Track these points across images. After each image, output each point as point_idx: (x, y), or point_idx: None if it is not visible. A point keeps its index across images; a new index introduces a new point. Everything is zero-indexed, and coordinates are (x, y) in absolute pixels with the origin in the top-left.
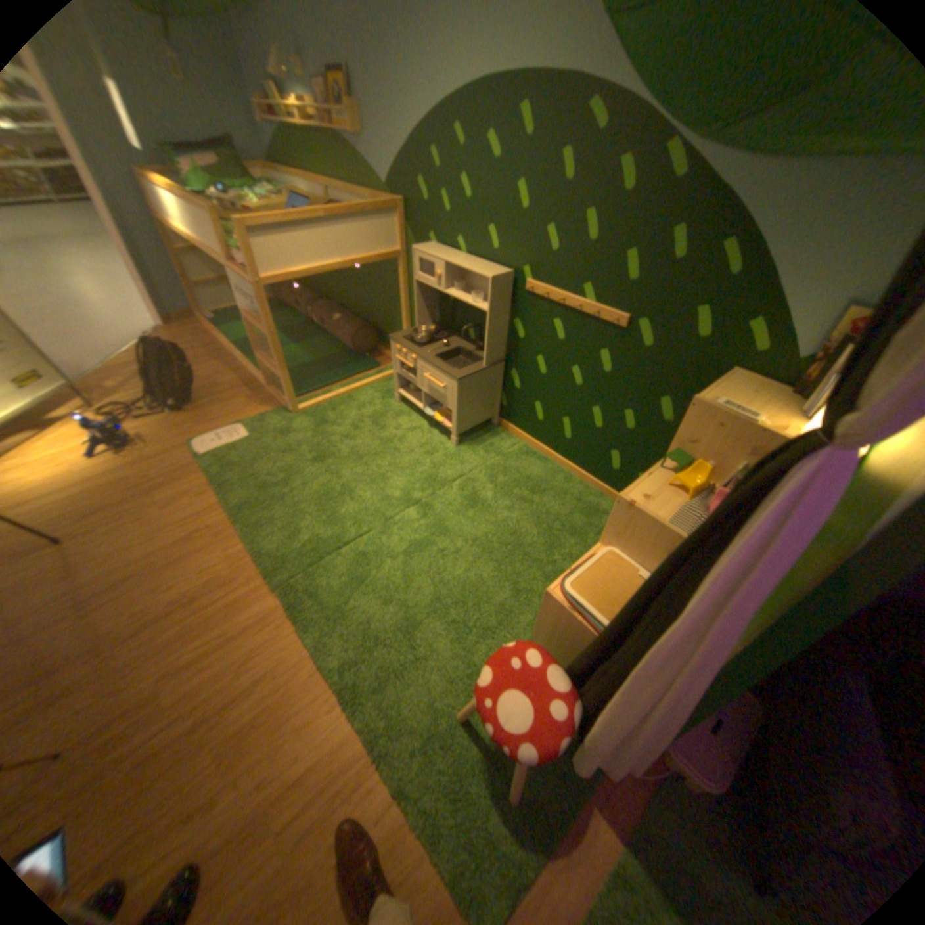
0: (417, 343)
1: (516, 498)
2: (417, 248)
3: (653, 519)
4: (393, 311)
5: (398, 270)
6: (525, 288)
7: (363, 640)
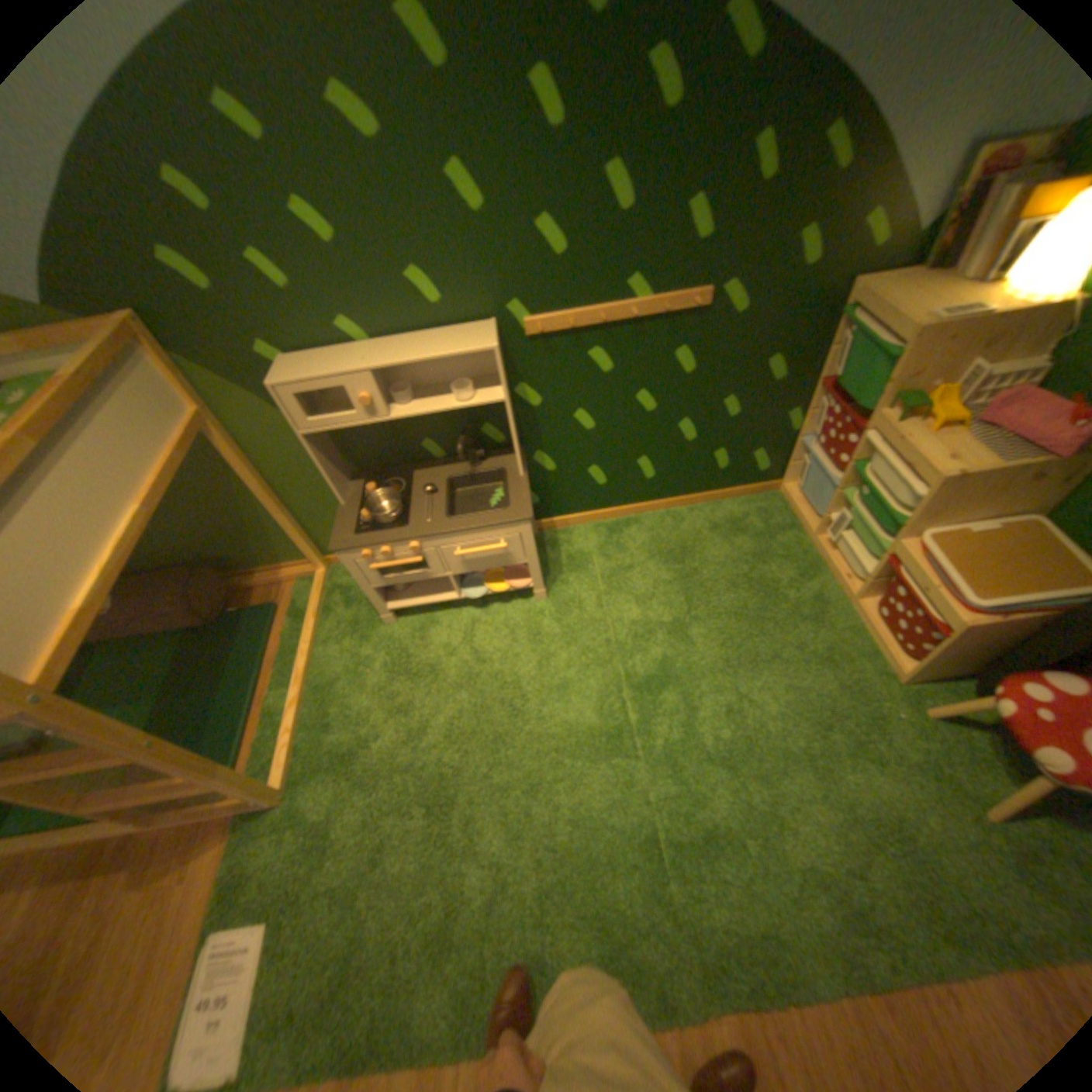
0: (392, 521)
1: (677, 582)
2: (271, 379)
3: (993, 470)
4: (223, 514)
5: (210, 441)
6: (523, 332)
7: (850, 894)
